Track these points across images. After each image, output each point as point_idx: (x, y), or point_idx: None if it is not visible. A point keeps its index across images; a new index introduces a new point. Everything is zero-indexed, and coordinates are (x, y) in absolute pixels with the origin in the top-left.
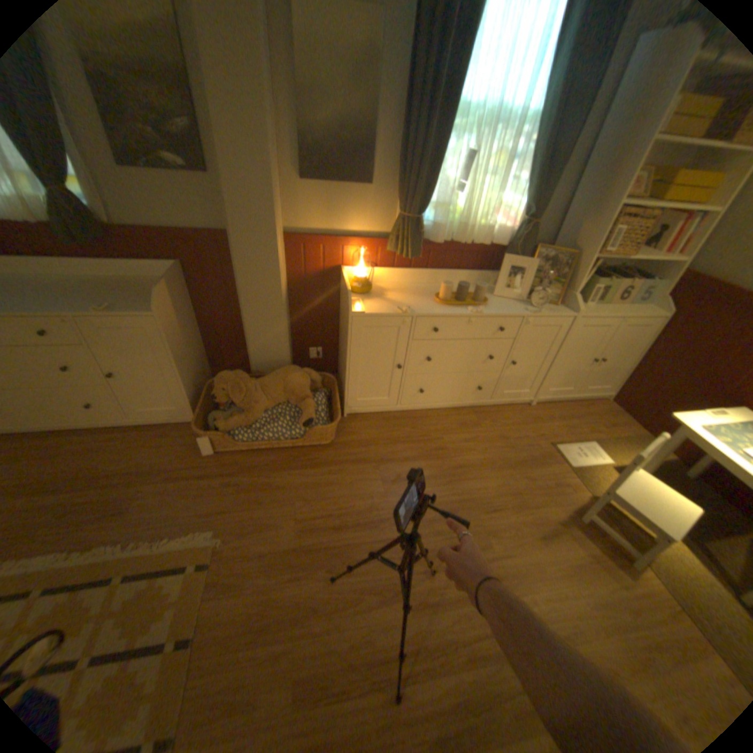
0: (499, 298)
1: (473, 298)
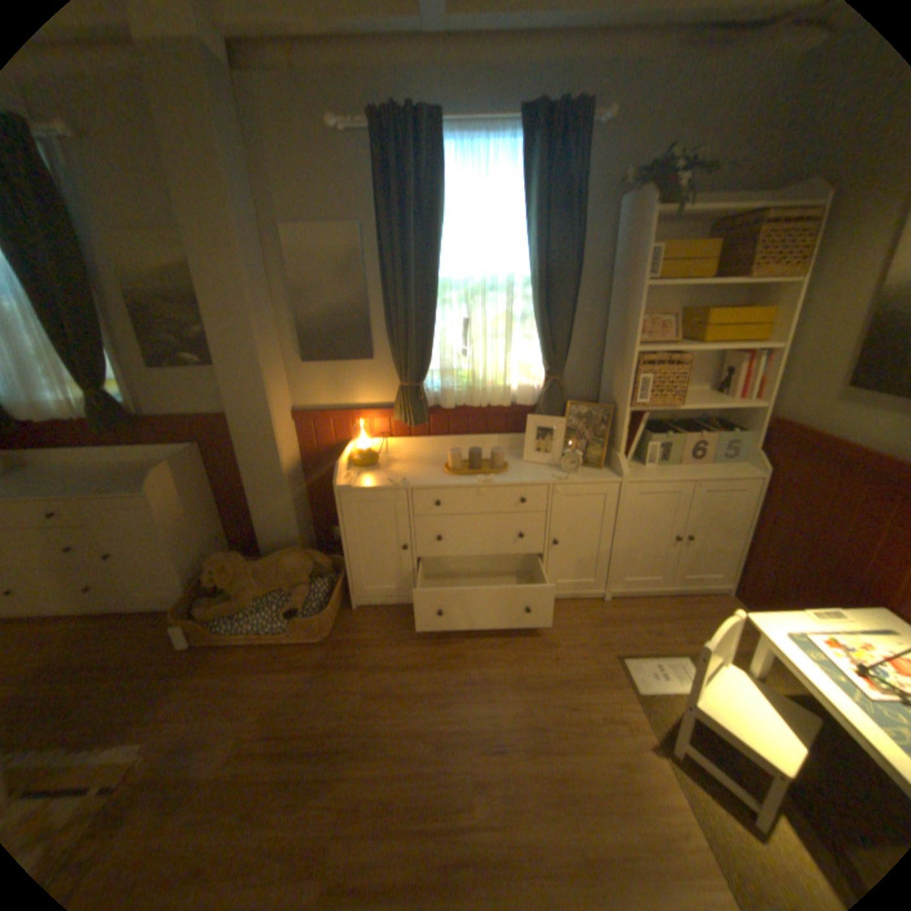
0: (531, 463)
1: (491, 465)
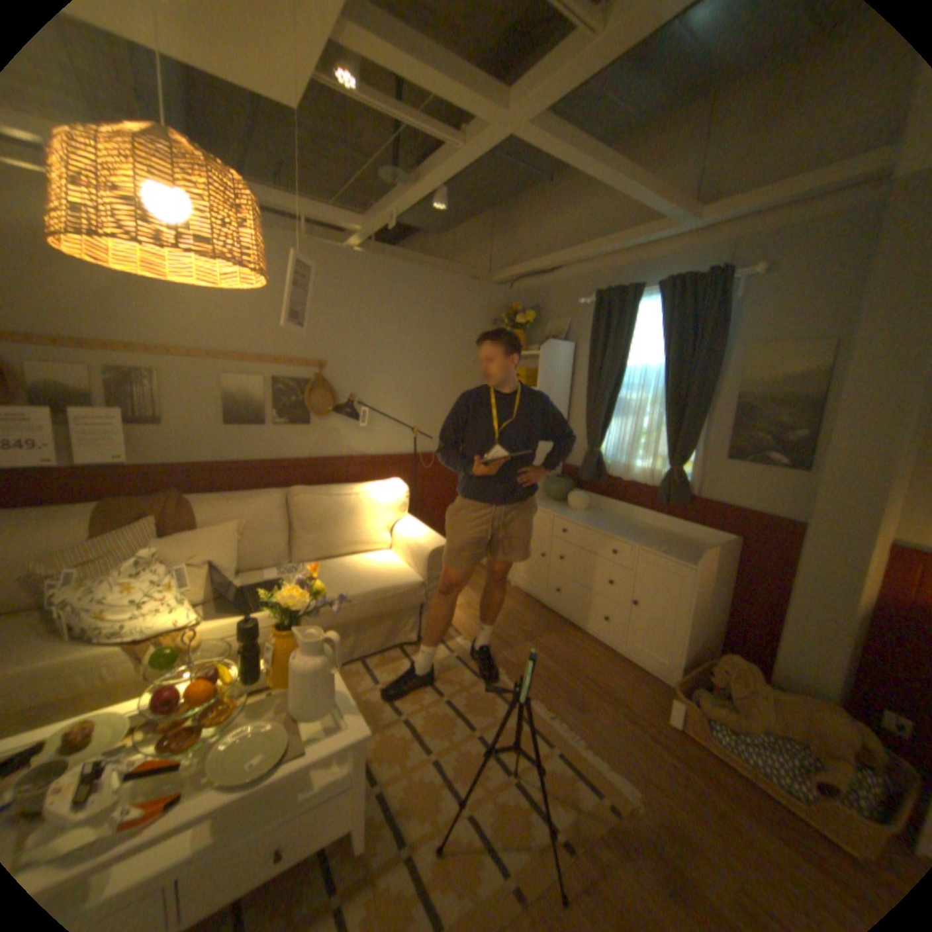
0: None
1: None
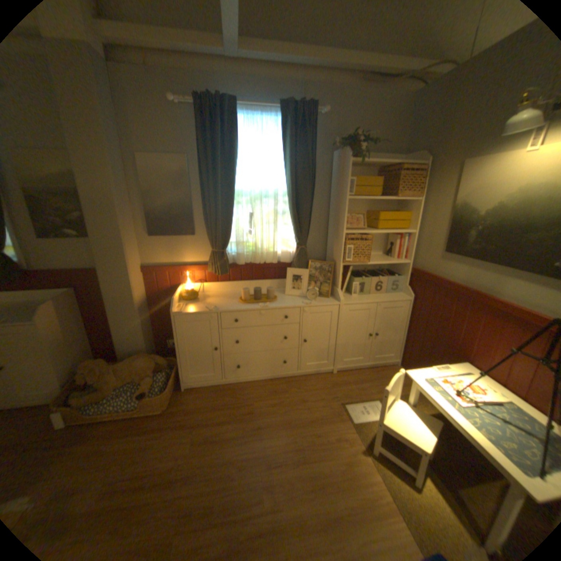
0: (290, 295)
1: (267, 297)
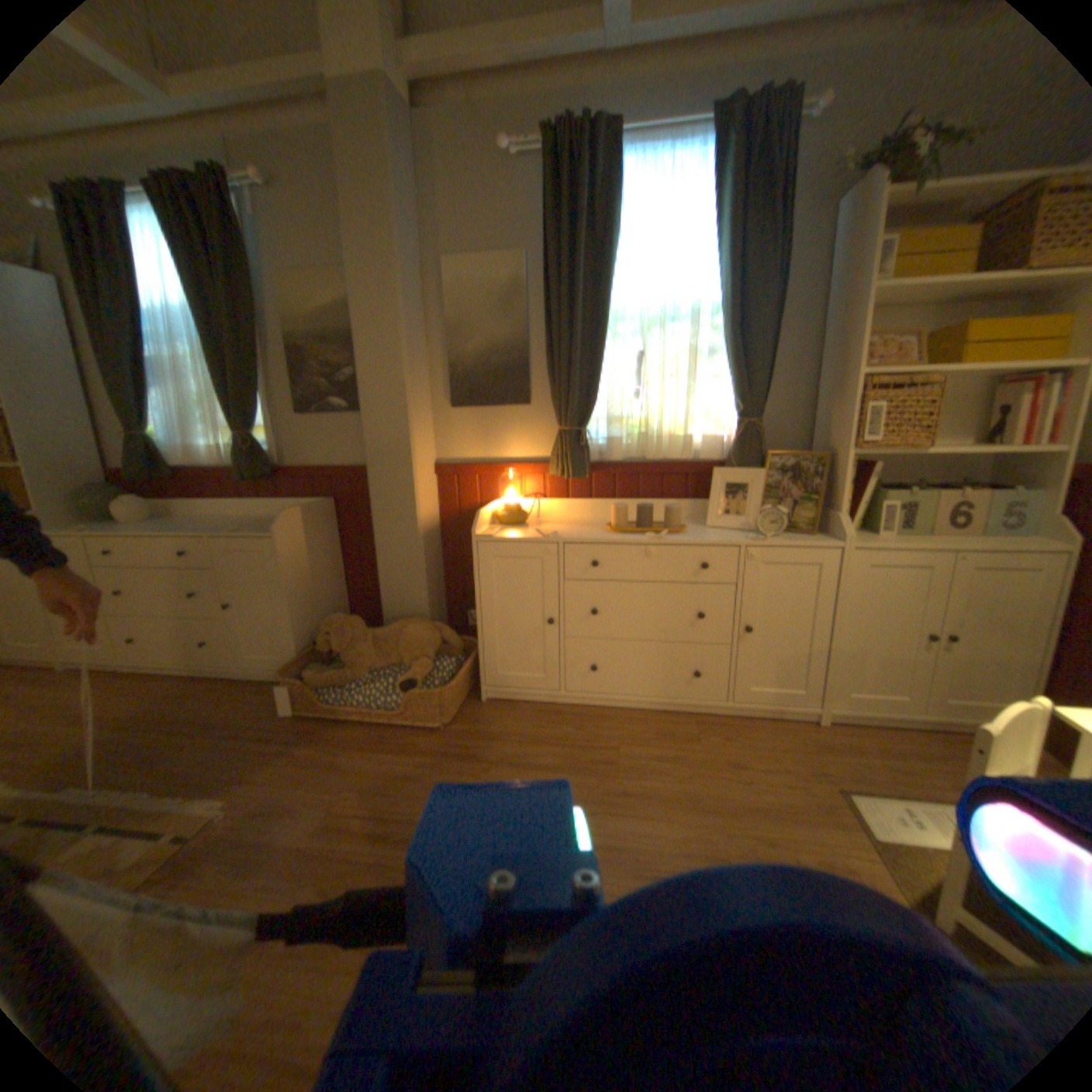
0: (718, 528)
1: (665, 525)
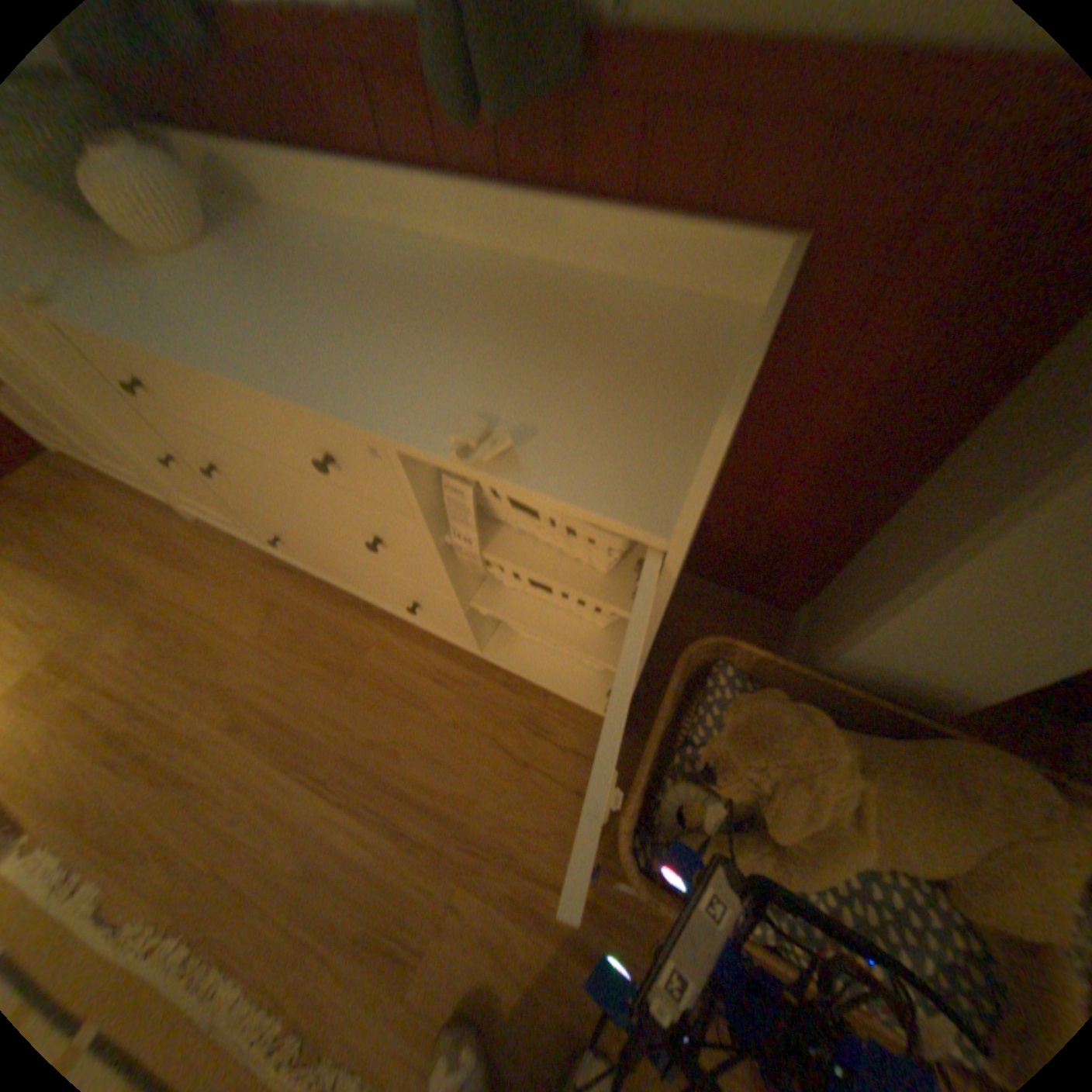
0: None
1: None
